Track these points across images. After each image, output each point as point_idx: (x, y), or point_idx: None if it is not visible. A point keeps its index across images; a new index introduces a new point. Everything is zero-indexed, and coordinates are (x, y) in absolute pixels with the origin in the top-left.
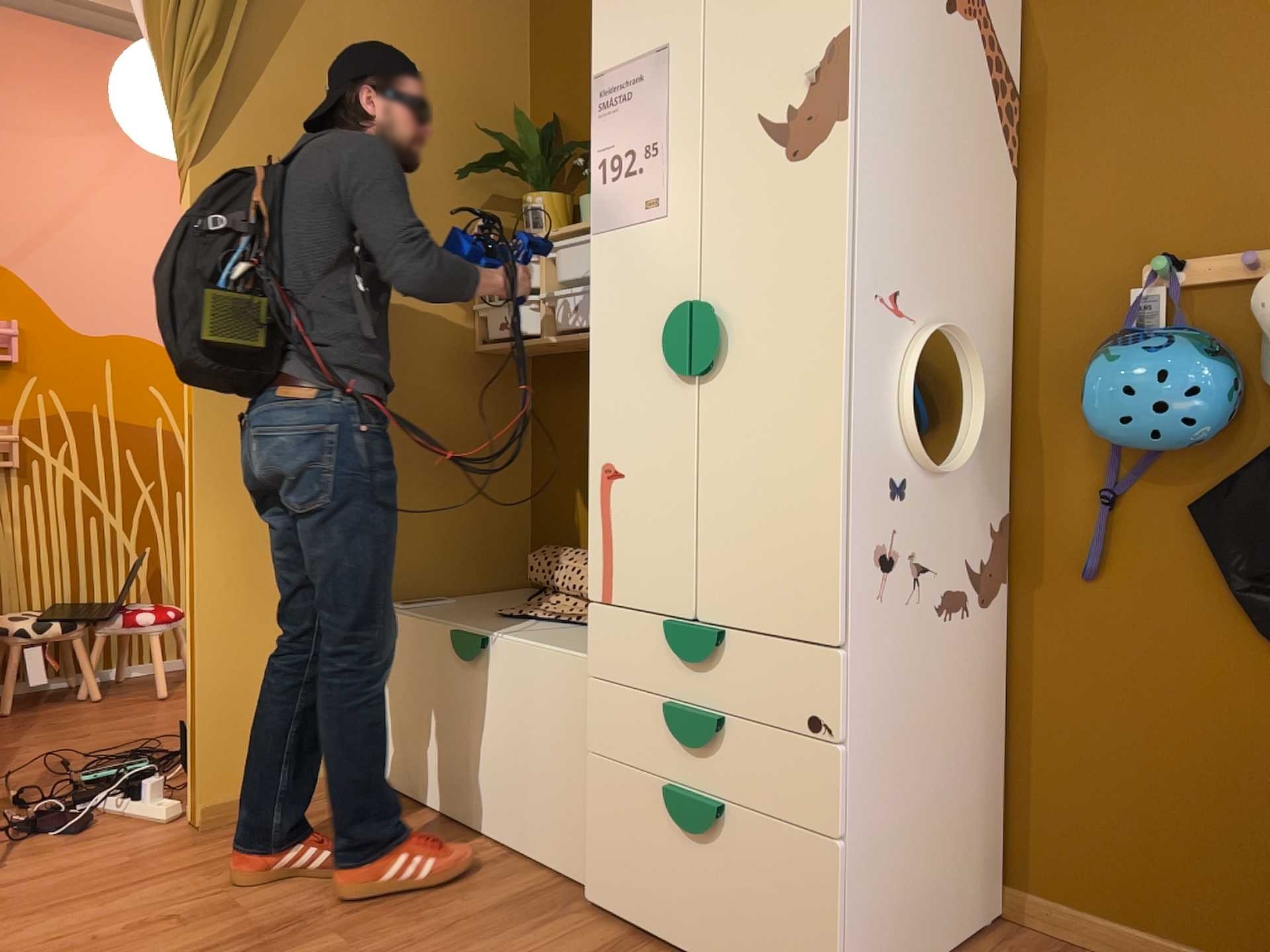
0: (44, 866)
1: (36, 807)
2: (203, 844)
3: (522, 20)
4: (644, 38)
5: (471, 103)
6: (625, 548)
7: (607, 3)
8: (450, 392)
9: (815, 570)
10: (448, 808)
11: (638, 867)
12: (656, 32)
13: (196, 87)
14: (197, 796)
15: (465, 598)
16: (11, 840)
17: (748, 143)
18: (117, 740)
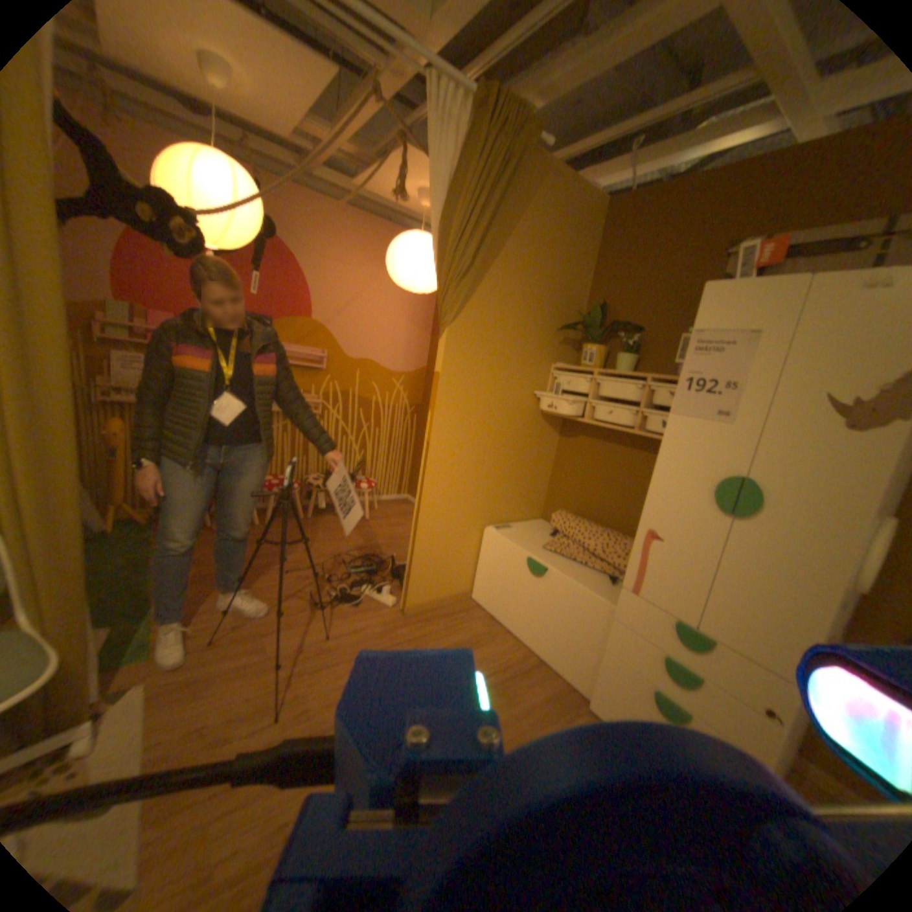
0: (350, 626)
1: (337, 585)
2: (410, 625)
3: (595, 245)
4: (741, 319)
5: (565, 290)
6: (655, 574)
7: (716, 289)
8: (529, 432)
9: (793, 644)
10: (510, 627)
11: (626, 712)
12: (752, 319)
13: (455, 284)
14: (406, 601)
15: (519, 525)
16: (333, 605)
17: (811, 406)
18: (357, 545)
